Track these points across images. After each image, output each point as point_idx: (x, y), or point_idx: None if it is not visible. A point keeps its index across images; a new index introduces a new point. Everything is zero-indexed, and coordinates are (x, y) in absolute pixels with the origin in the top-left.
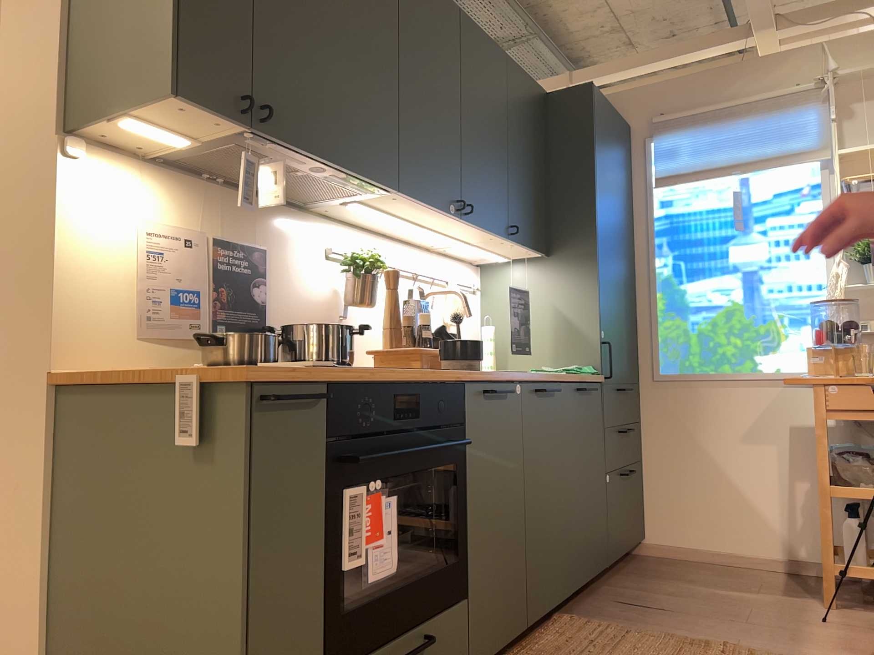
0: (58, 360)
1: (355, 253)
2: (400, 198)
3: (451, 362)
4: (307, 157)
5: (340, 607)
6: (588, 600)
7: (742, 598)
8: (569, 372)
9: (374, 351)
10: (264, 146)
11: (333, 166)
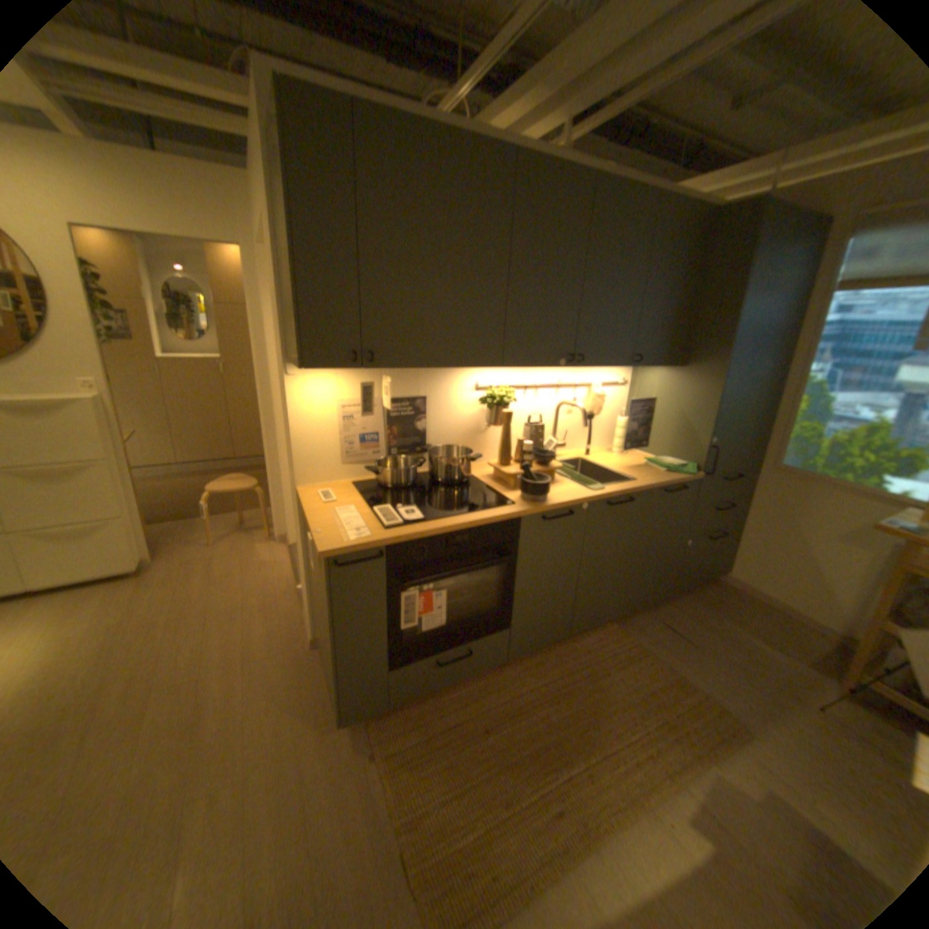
0: (297, 482)
1: (491, 390)
2: (508, 366)
3: (520, 494)
4: (414, 368)
5: (409, 636)
6: (643, 615)
7: (767, 657)
8: (667, 470)
9: (489, 465)
10: (381, 369)
11: (437, 368)
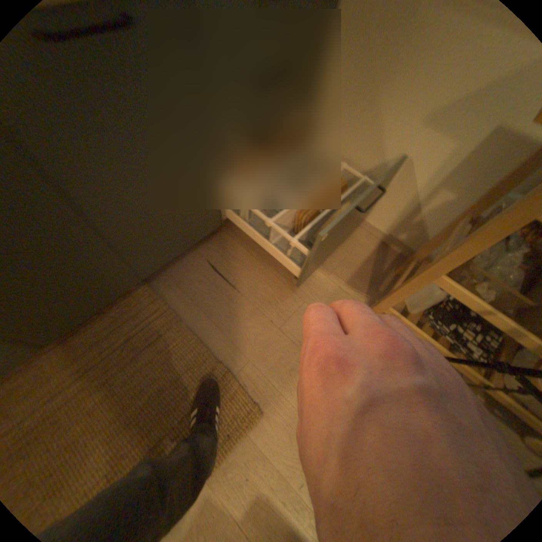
0: None
1: None
2: None
3: None
4: None
5: None
6: (190, 256)
7: (311, 281)
8: None
9: None
10: None
11: None
